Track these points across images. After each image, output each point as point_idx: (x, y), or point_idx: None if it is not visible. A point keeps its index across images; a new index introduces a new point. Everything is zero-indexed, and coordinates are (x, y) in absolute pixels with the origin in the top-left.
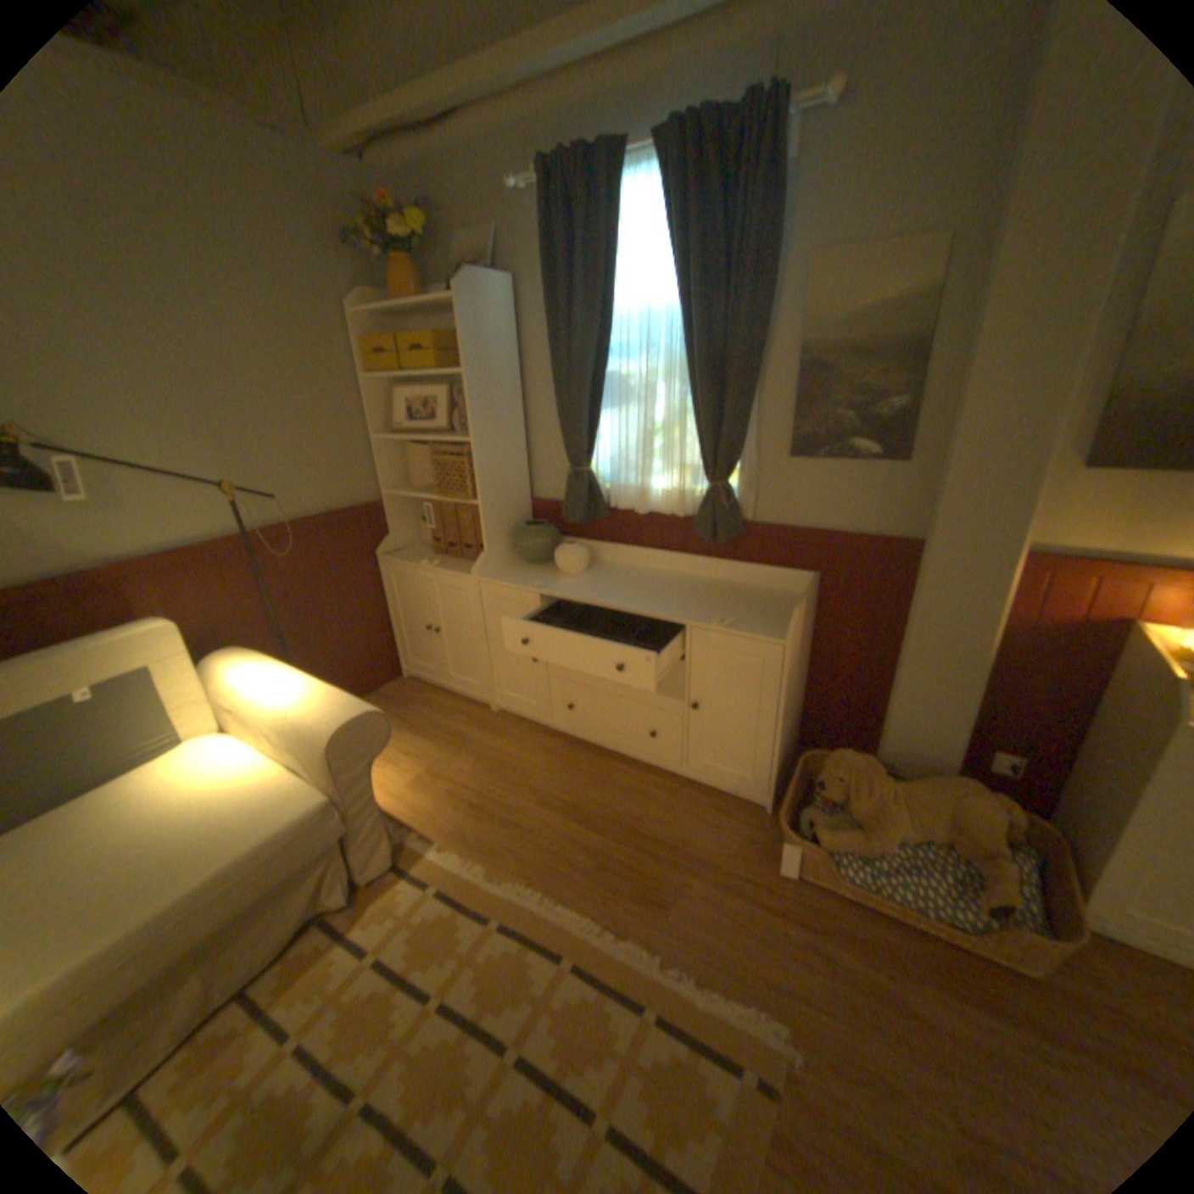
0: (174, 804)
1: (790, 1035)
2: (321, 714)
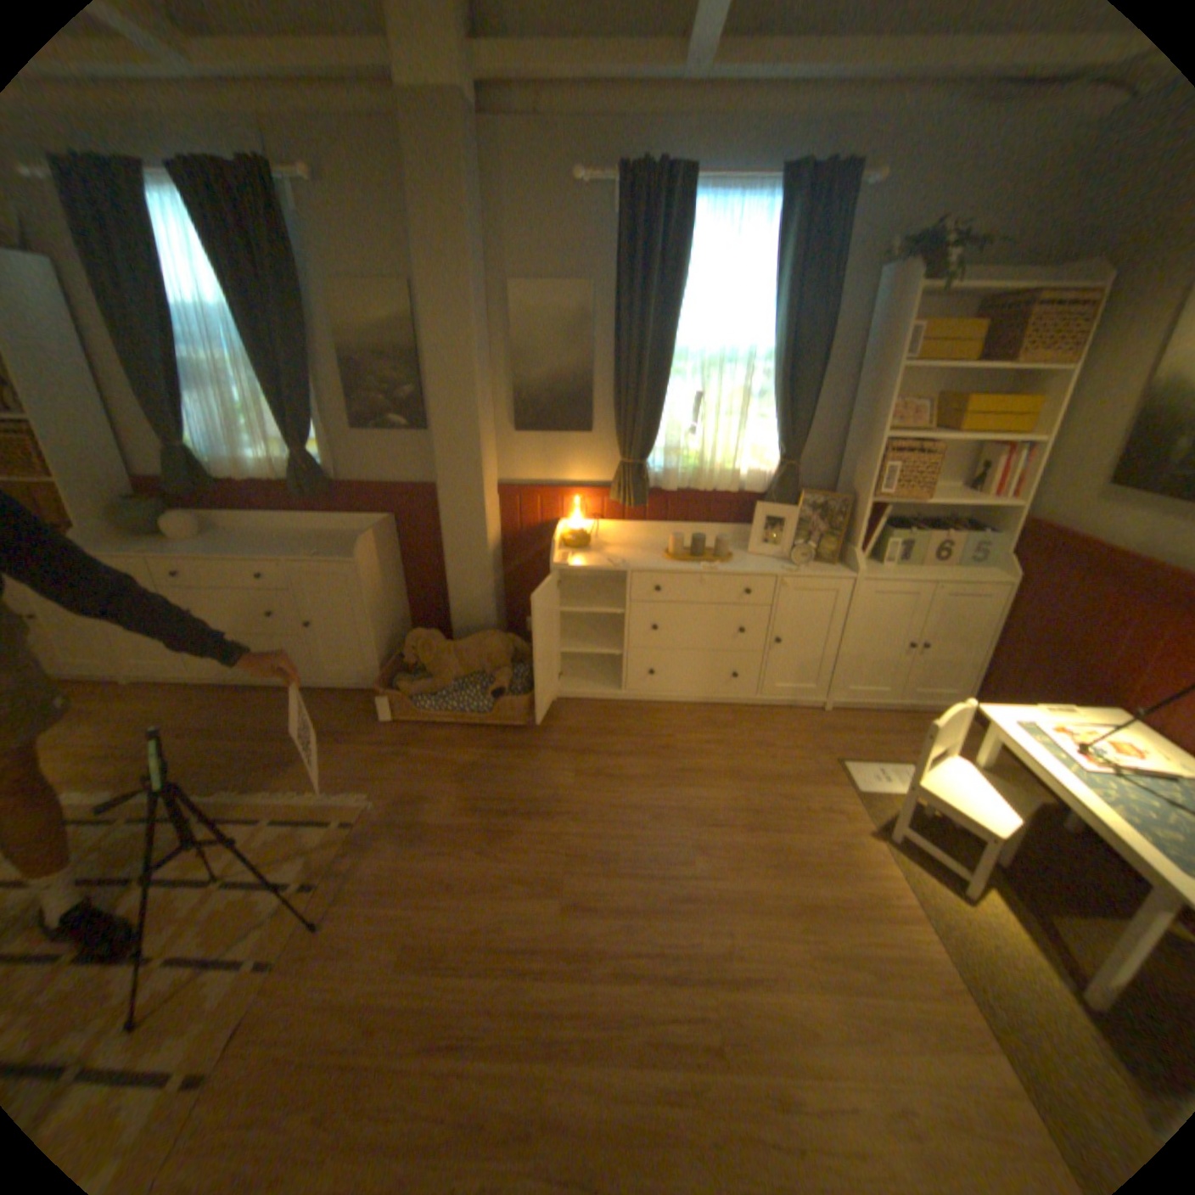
0: None
1: (368, 798)
2: None
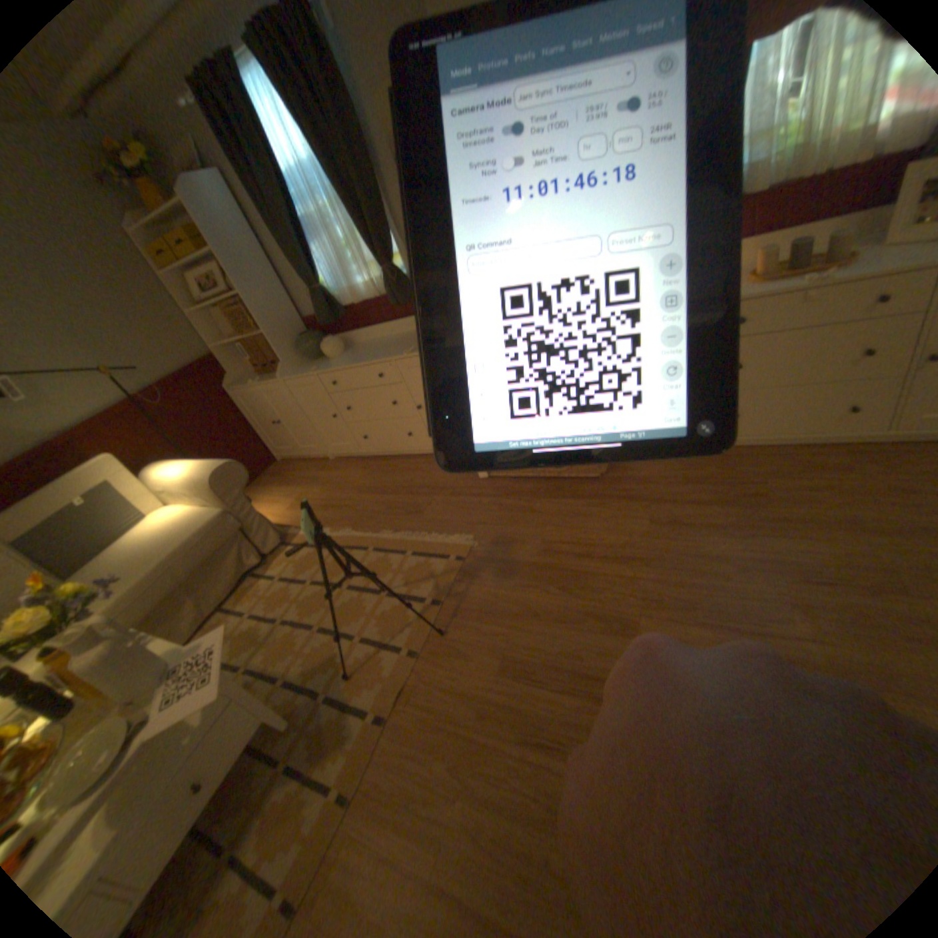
0: (147, 534)
1: (474, 535)
2: (201, 468)
